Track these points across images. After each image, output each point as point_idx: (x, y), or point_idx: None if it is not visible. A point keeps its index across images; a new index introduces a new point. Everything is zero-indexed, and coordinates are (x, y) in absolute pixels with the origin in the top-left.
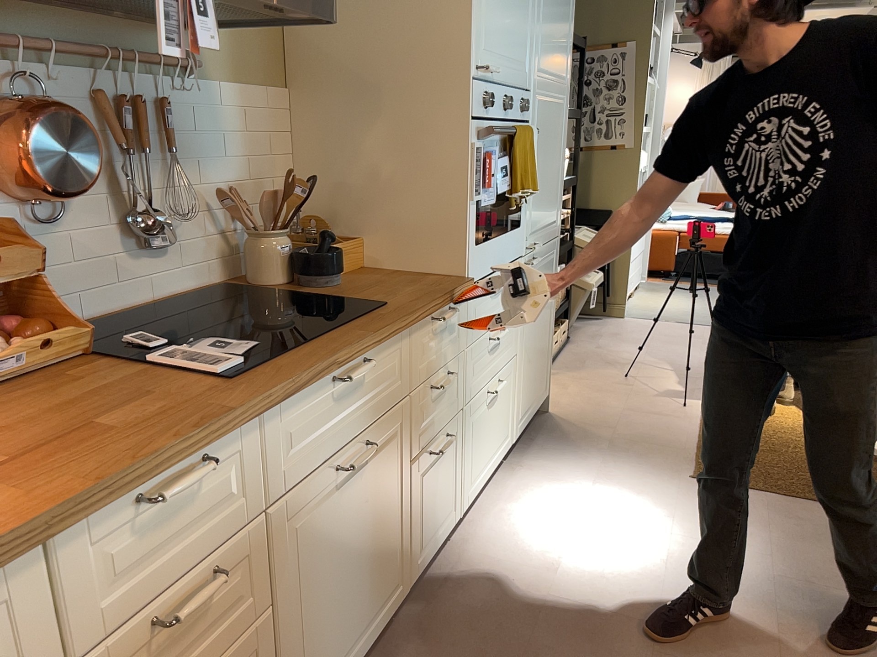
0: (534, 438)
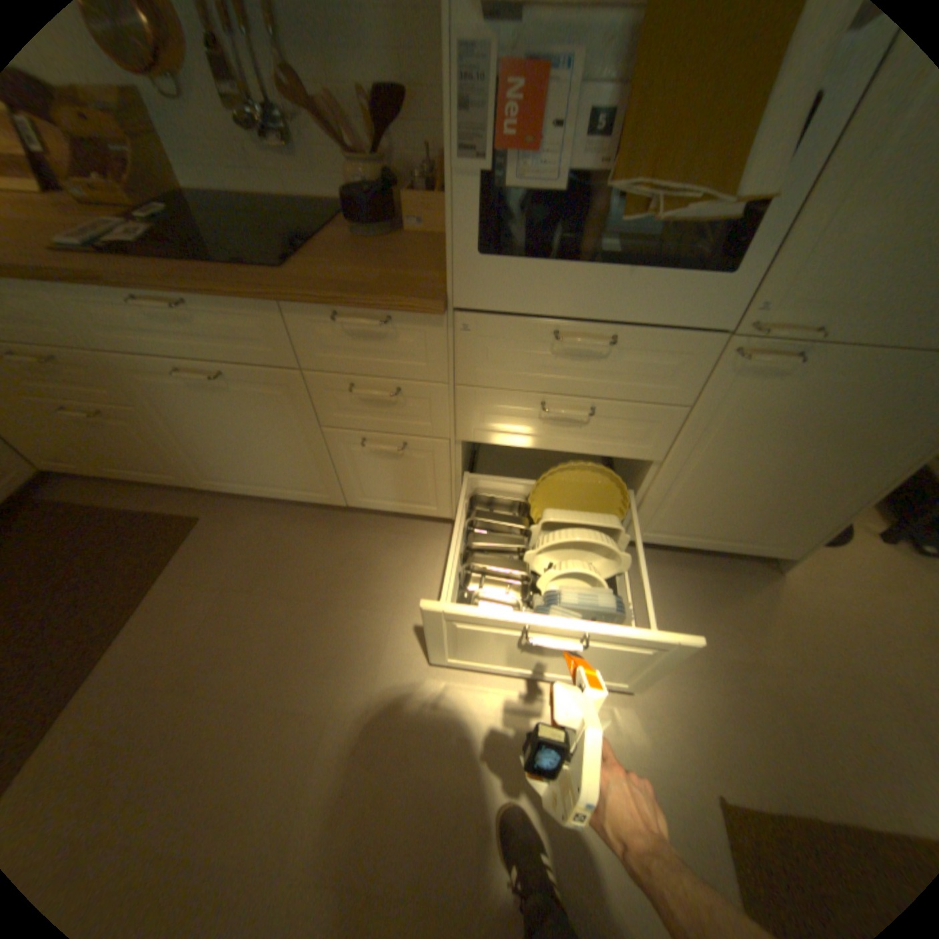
0: (693, 568)
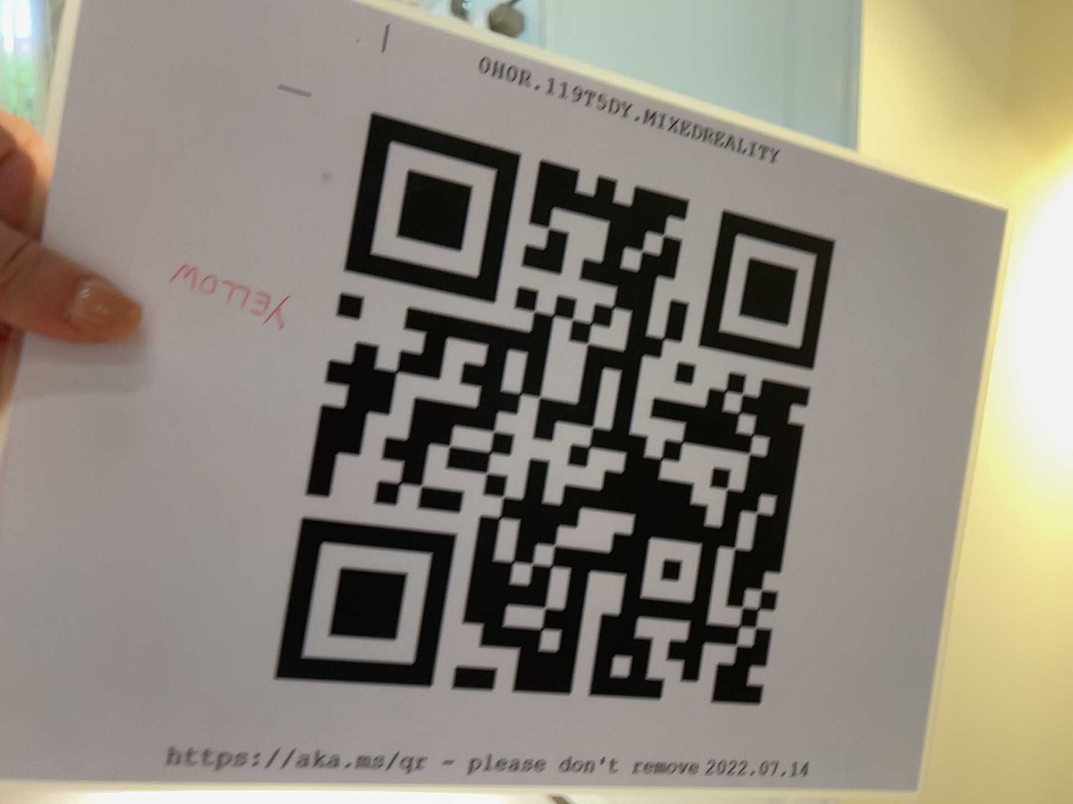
0: None
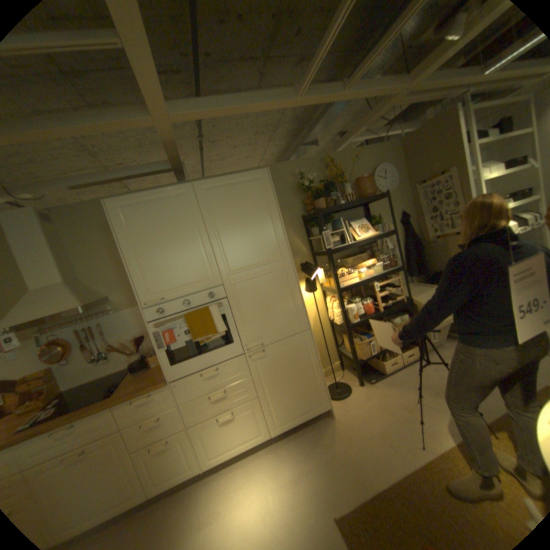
0: (303, 435)
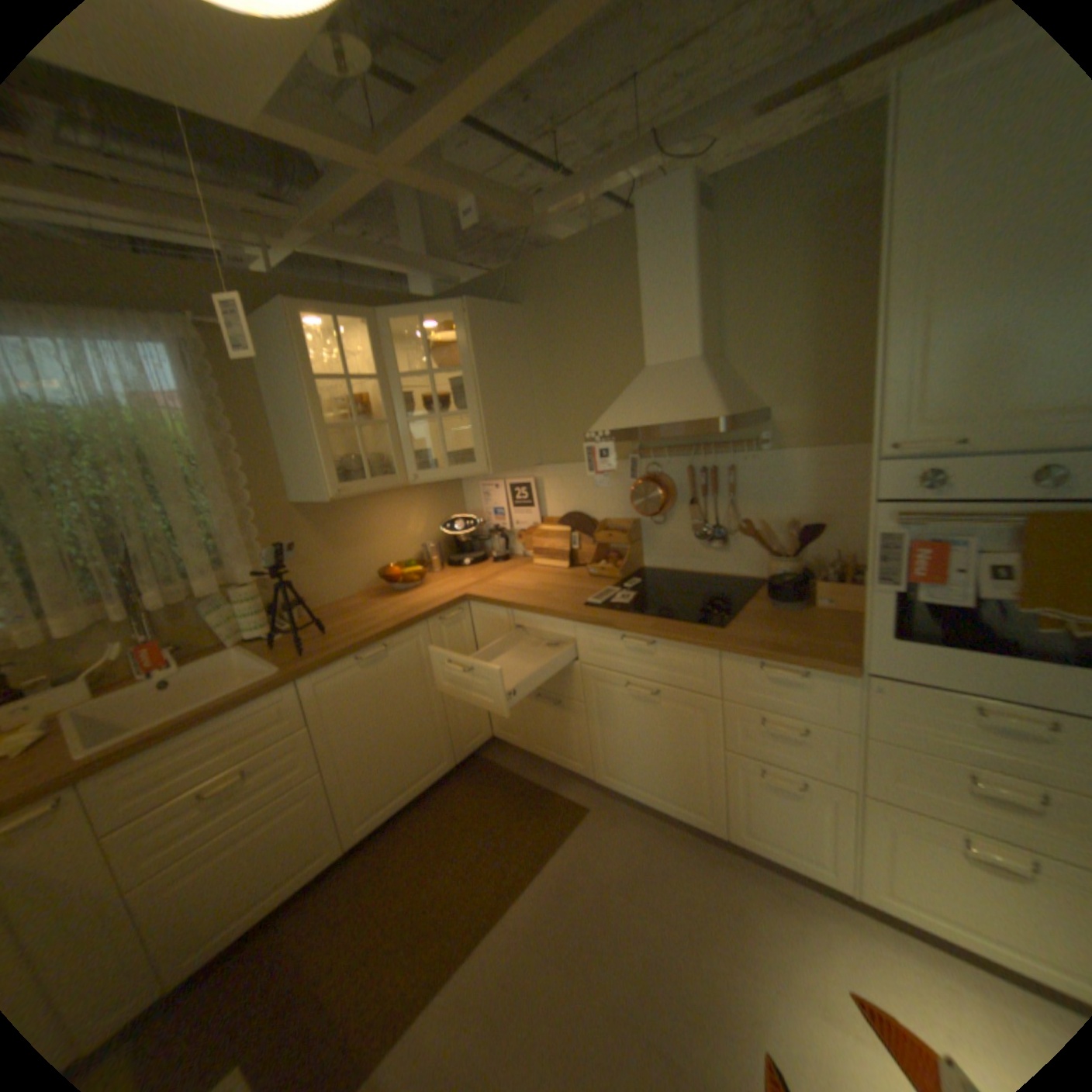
0: None
